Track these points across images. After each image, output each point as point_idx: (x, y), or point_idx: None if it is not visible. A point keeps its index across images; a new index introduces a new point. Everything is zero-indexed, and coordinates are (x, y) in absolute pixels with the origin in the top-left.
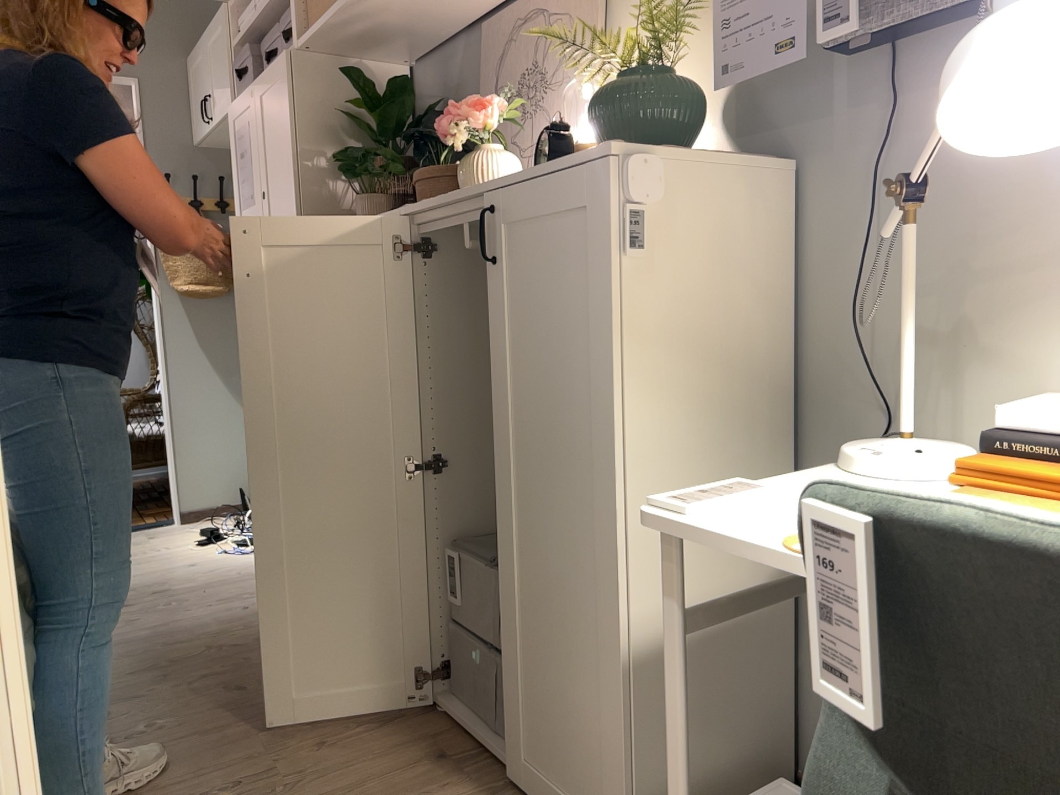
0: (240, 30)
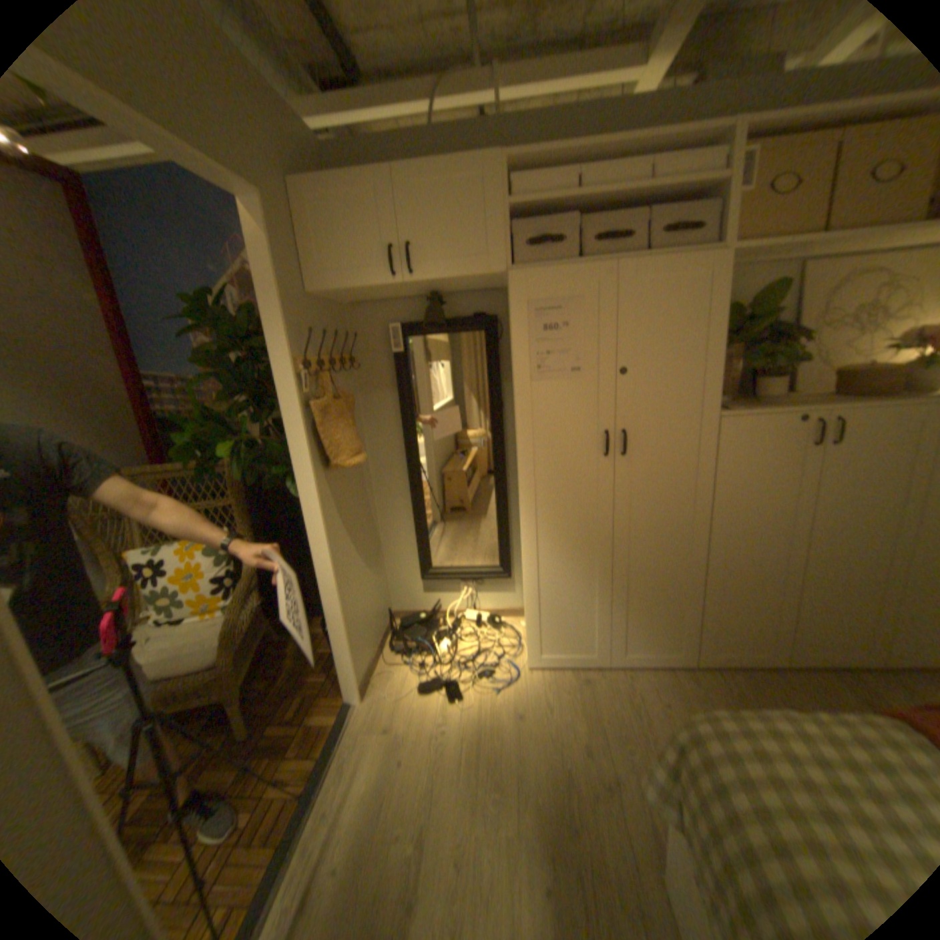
0: (514, 189)
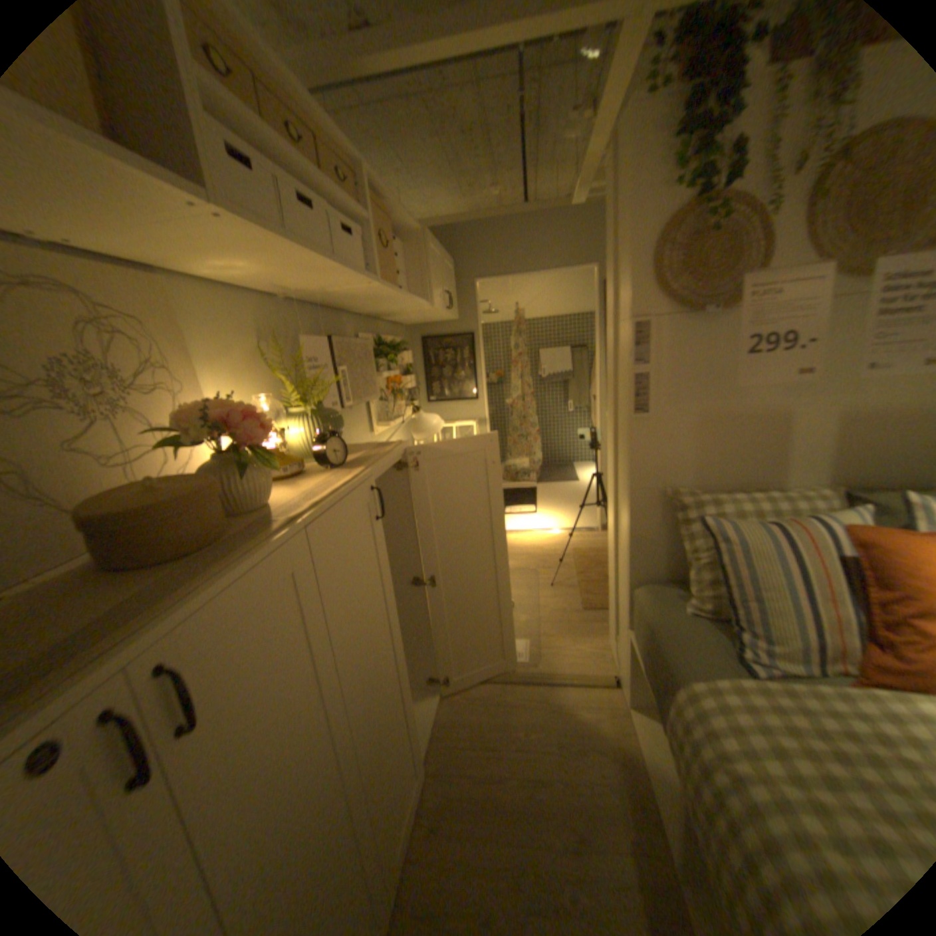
0: None
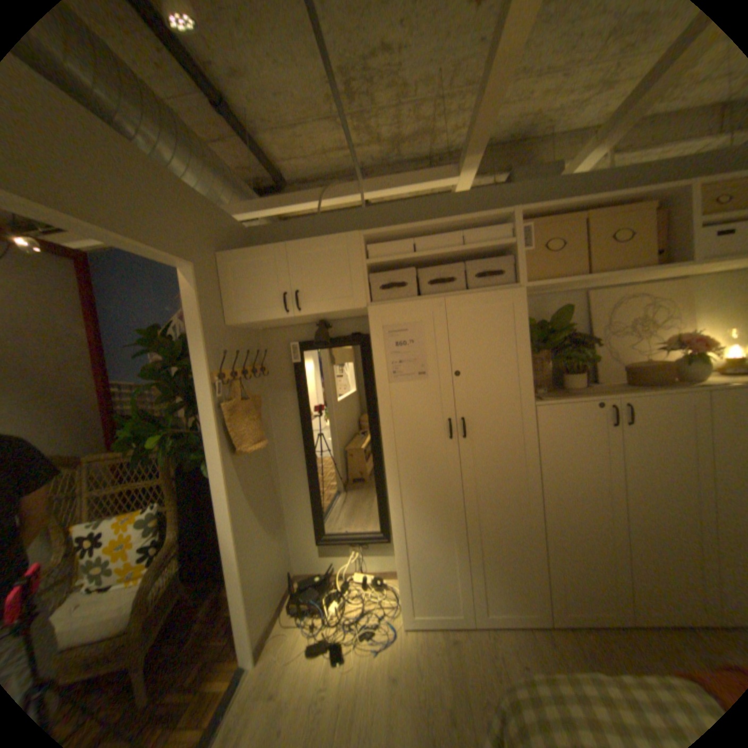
0: (369, 254)
